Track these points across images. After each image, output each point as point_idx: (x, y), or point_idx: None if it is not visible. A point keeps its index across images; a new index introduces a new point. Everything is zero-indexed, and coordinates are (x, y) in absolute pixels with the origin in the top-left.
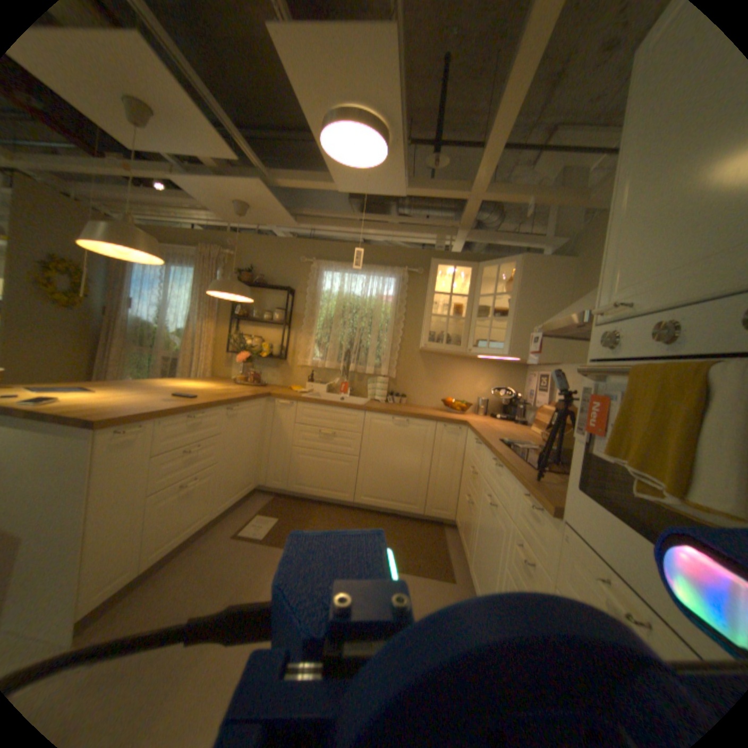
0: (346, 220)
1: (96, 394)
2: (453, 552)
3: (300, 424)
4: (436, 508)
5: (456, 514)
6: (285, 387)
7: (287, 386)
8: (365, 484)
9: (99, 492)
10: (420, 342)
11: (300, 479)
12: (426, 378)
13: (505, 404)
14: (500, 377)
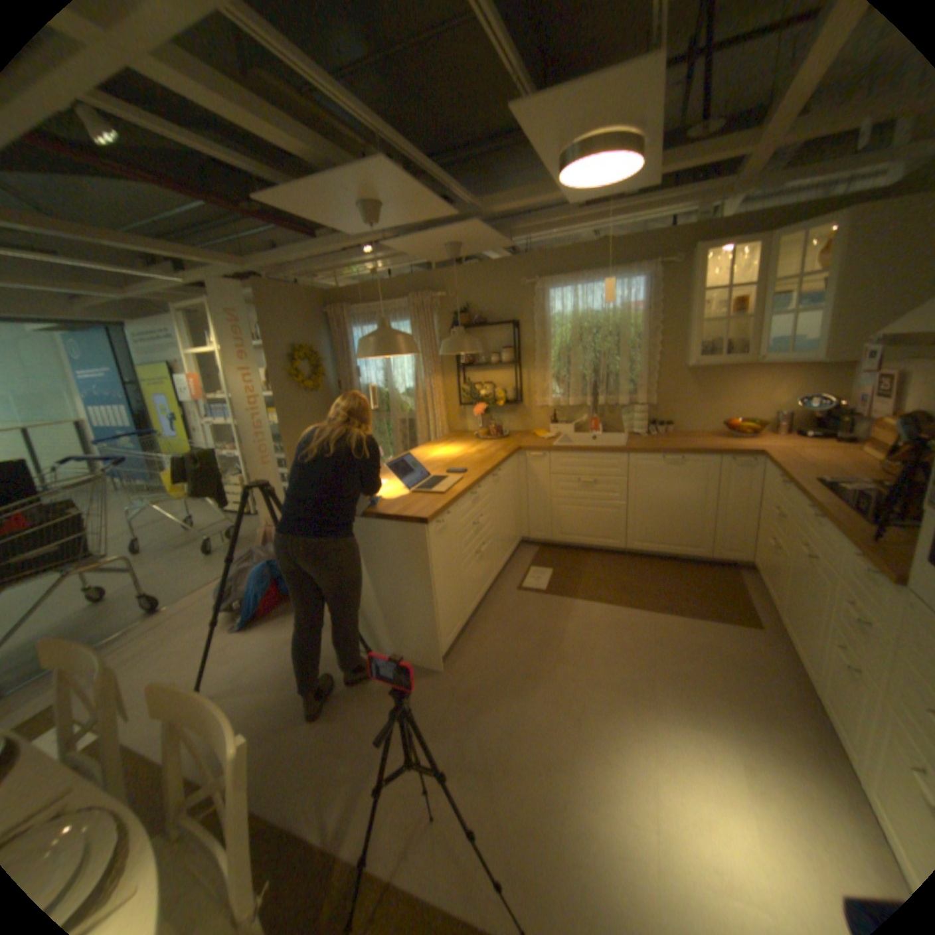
0: (569, 216)
1: (393, 484)
2: (755, 596)
3: (555, 475)
4: (728, 550)
5: (756, 555)
6: (526, 433)
7: (527, 431)
8: (637, 530)
9: (436, 568)
10: (687, 353)
11: (564, 529)
12: (698, 396)
13: (820, 413)
14: (811, 379)
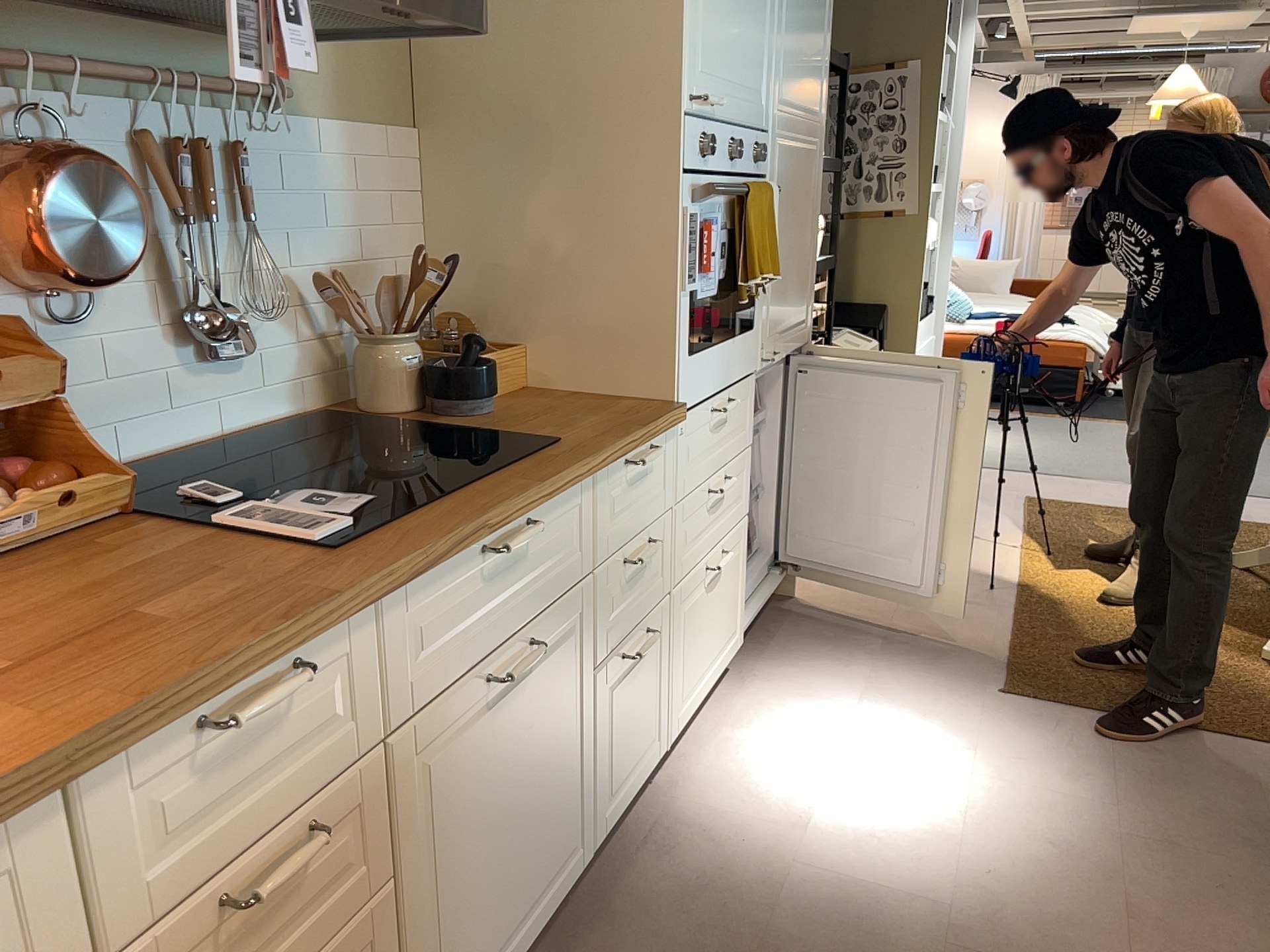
0: None
1: None
2: None
3: None
4: None
5: None
6: None
7: None
8: None
9: None
10: None
11: None
12: None
13: None
14: None
